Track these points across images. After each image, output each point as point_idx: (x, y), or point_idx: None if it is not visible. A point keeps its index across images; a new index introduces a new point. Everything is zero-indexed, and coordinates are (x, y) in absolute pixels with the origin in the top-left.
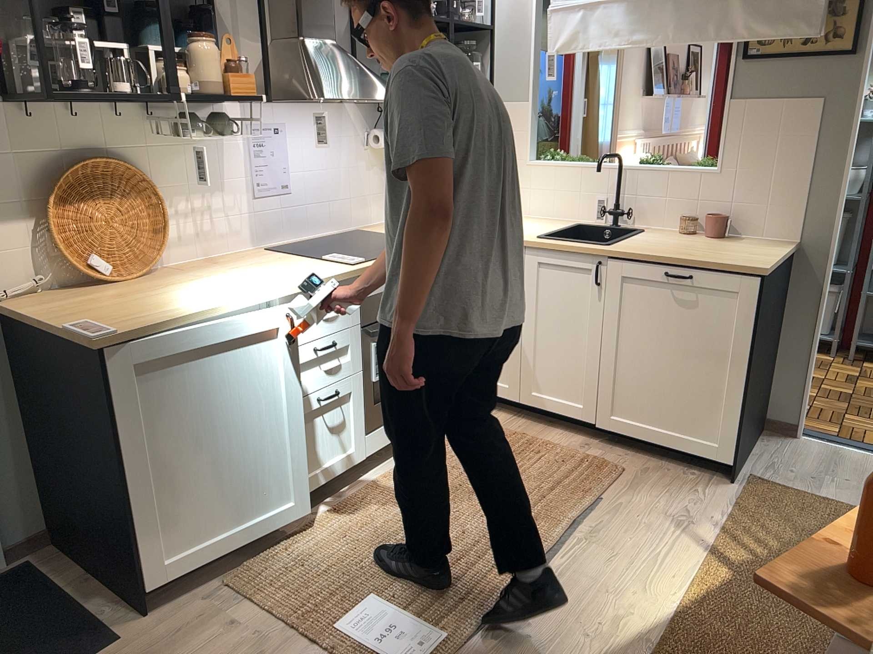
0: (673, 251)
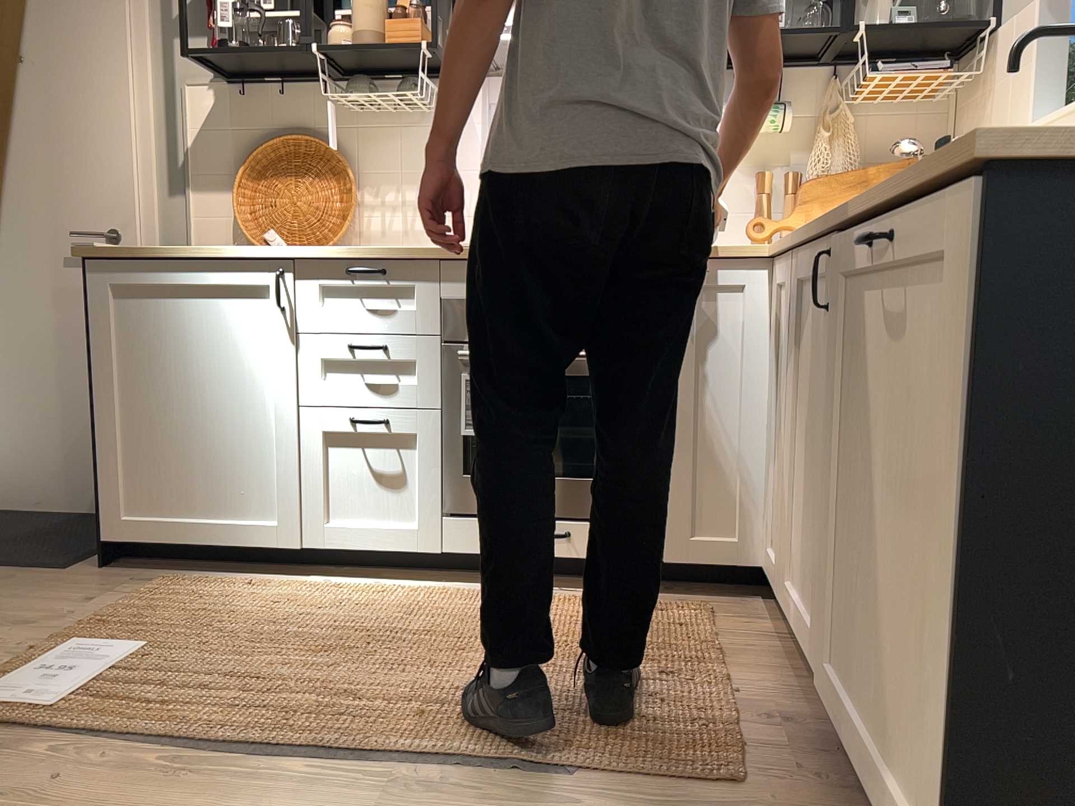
0: None
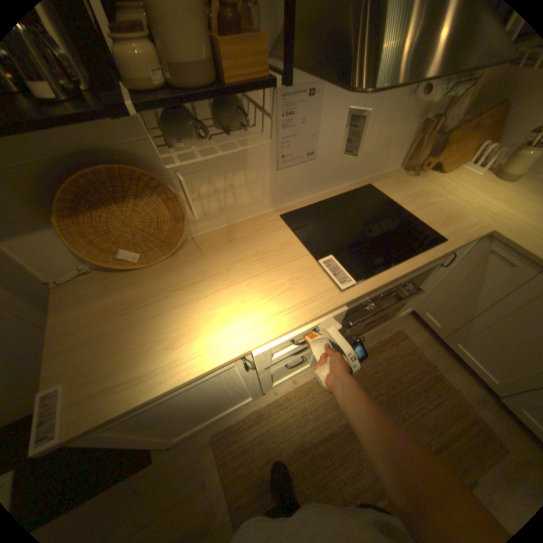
0: None
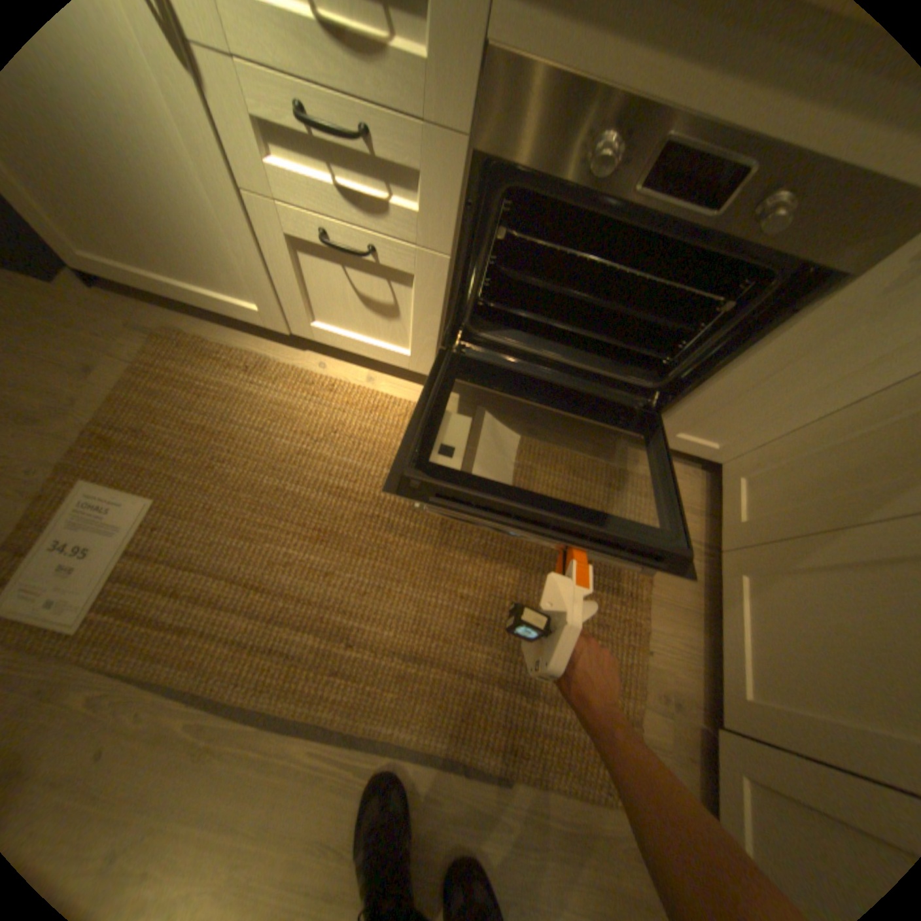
0: None
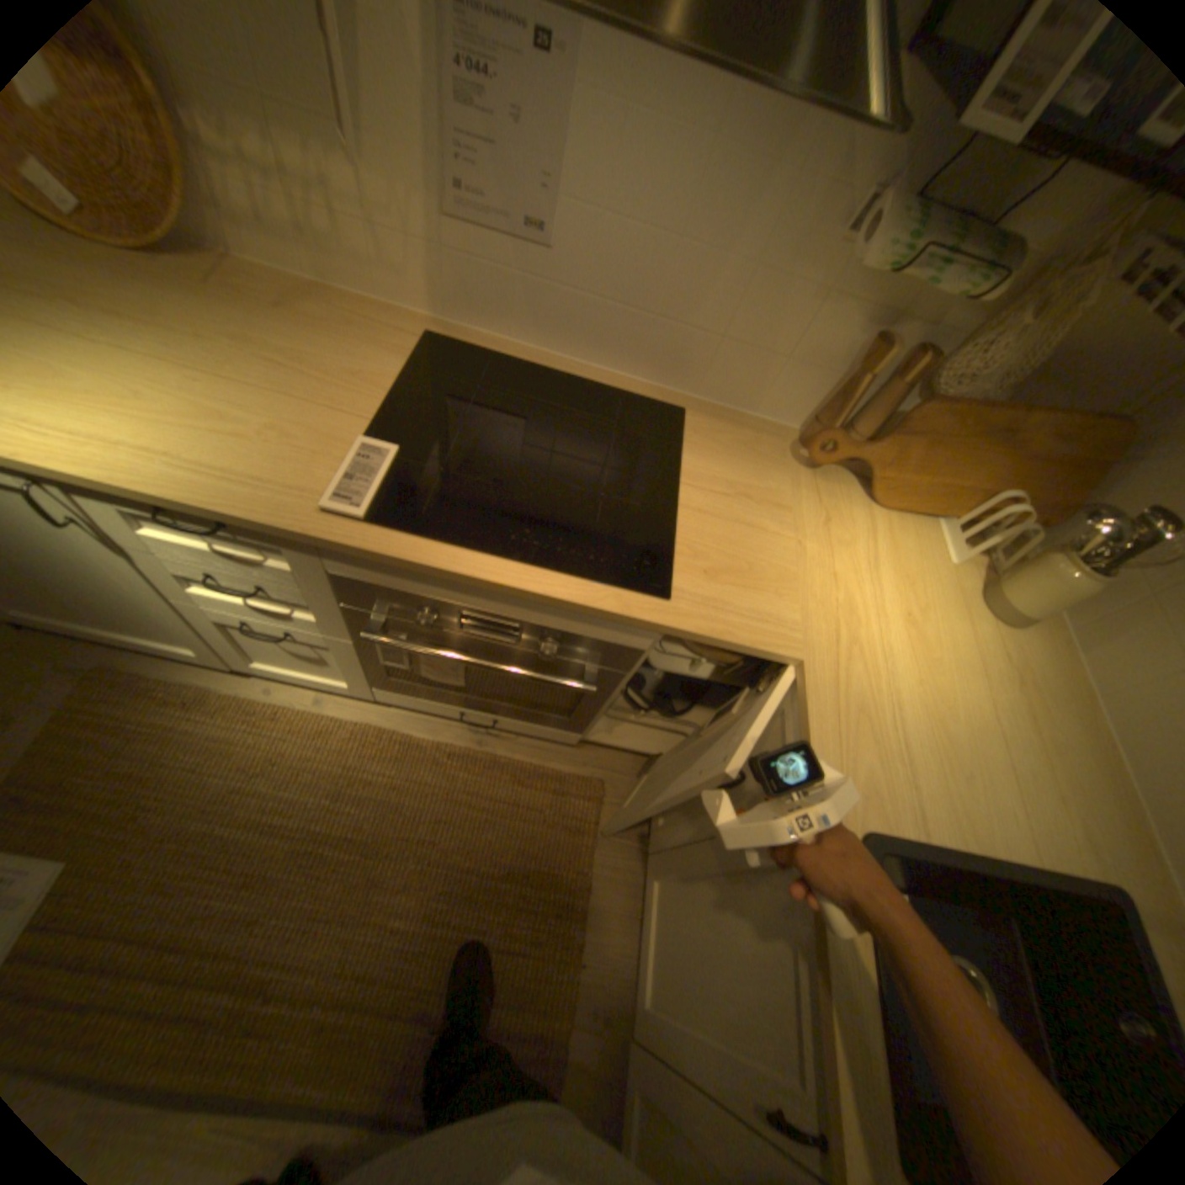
0: None
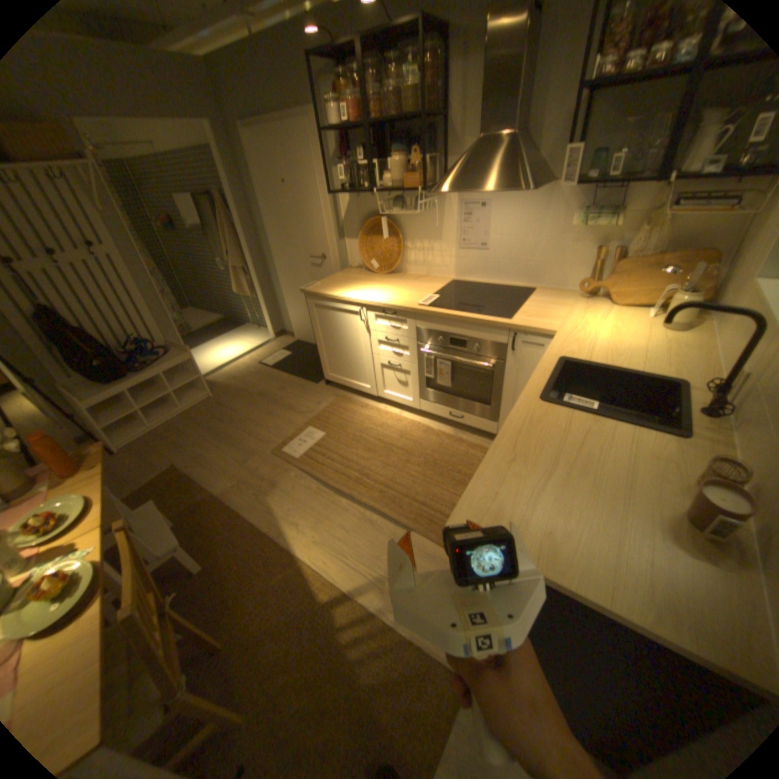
0: (533, 448)
